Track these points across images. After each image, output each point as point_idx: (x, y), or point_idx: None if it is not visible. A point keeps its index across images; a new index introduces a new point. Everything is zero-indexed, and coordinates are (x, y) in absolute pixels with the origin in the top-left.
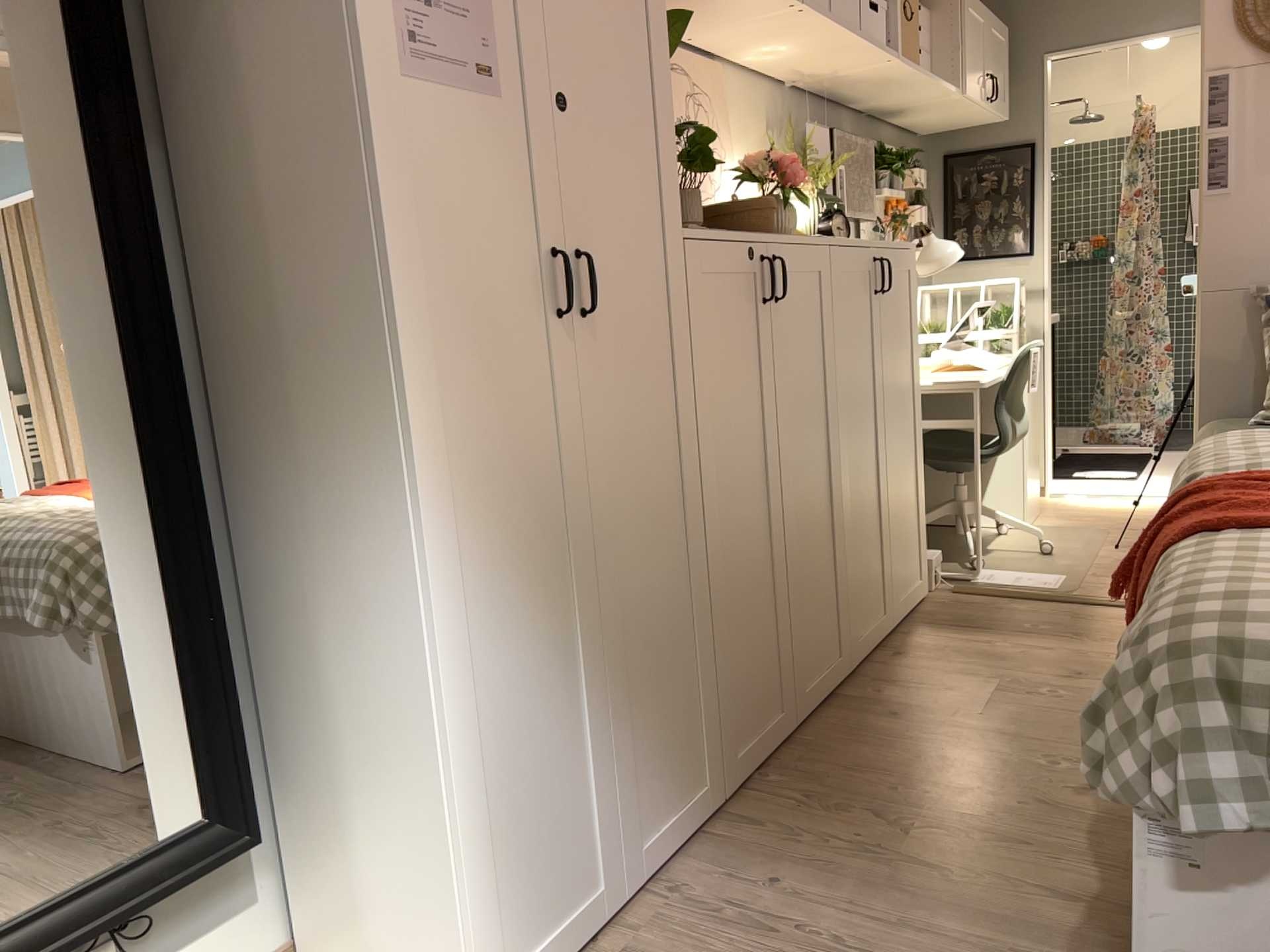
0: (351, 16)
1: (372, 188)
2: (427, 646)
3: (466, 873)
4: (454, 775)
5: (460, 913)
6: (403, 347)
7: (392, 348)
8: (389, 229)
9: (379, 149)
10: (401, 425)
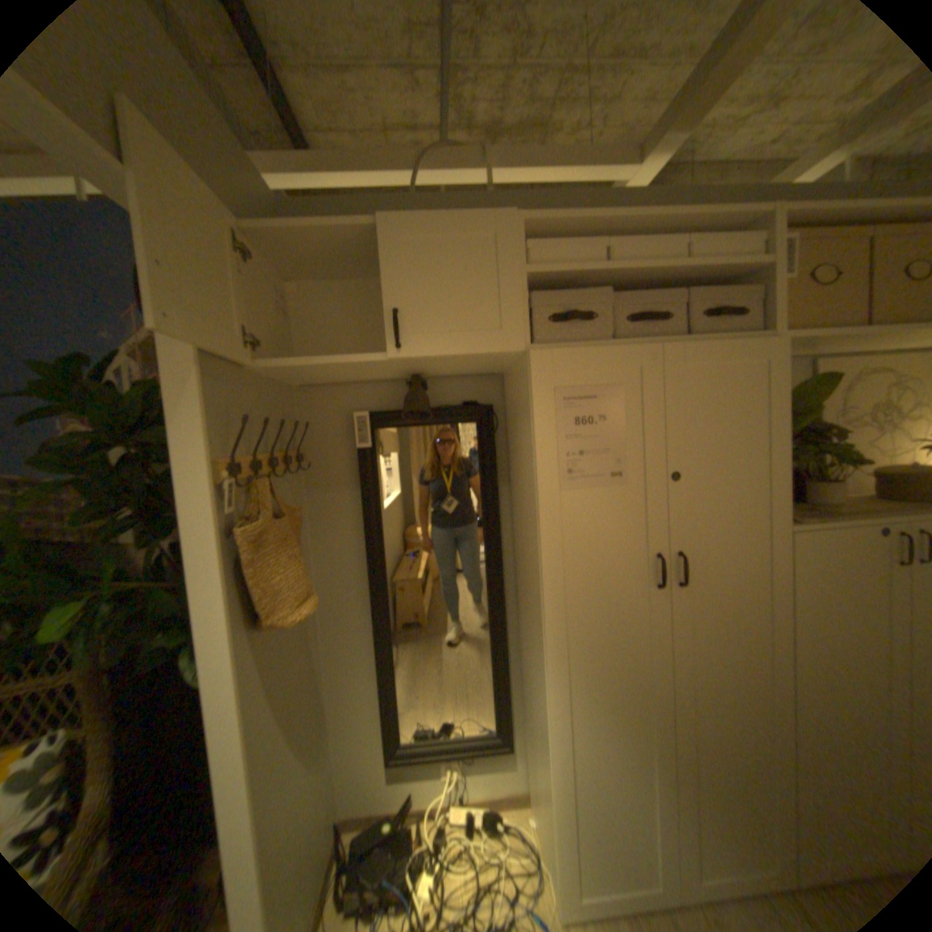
0: (537, 475)
1: (541, 544)
2: (551, 736)
3: (564, 841)
4: (562, 796)
5: (559, 857)
6: (551, 608)
7: (544, 609)
8: (549, 559)
9: (547, 526)
10: (546, 642)
